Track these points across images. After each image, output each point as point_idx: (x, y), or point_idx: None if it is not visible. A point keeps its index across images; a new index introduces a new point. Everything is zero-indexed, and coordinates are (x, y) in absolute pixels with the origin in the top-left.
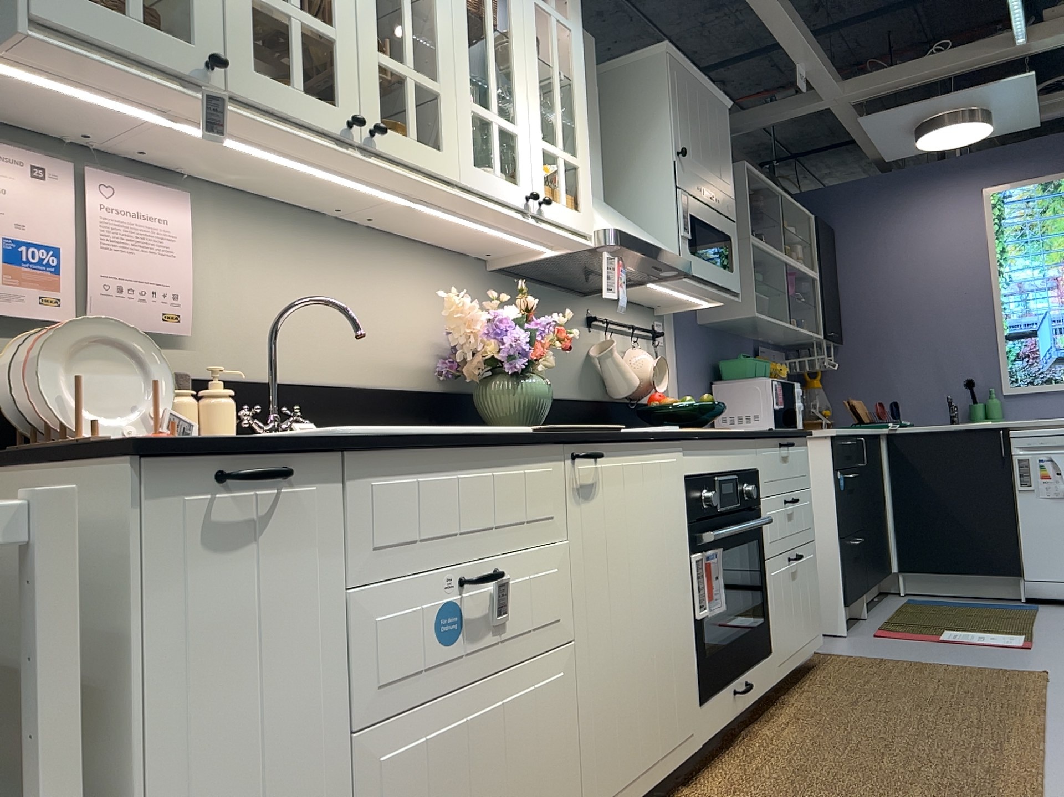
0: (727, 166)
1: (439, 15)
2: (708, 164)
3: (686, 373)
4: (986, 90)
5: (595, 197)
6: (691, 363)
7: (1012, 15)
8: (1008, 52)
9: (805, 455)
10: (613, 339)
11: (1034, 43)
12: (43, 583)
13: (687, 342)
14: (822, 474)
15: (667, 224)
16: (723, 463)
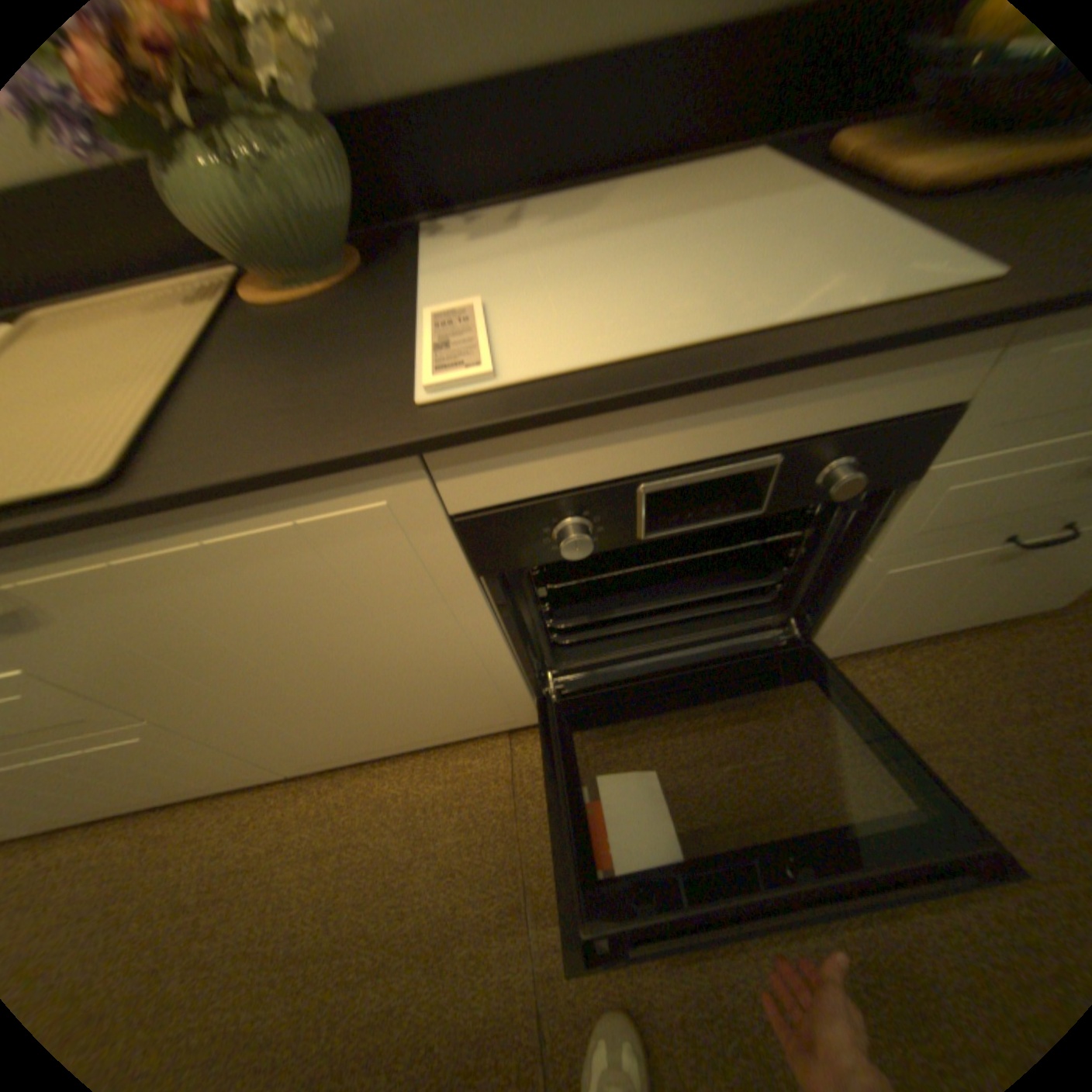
0: None
1: None
2: None
3: None
4: None
5: None
6: None
7: None
8: None
9: None
10: None
11: None
12: None
13: None
14: None
15: None
16: (699, 443)
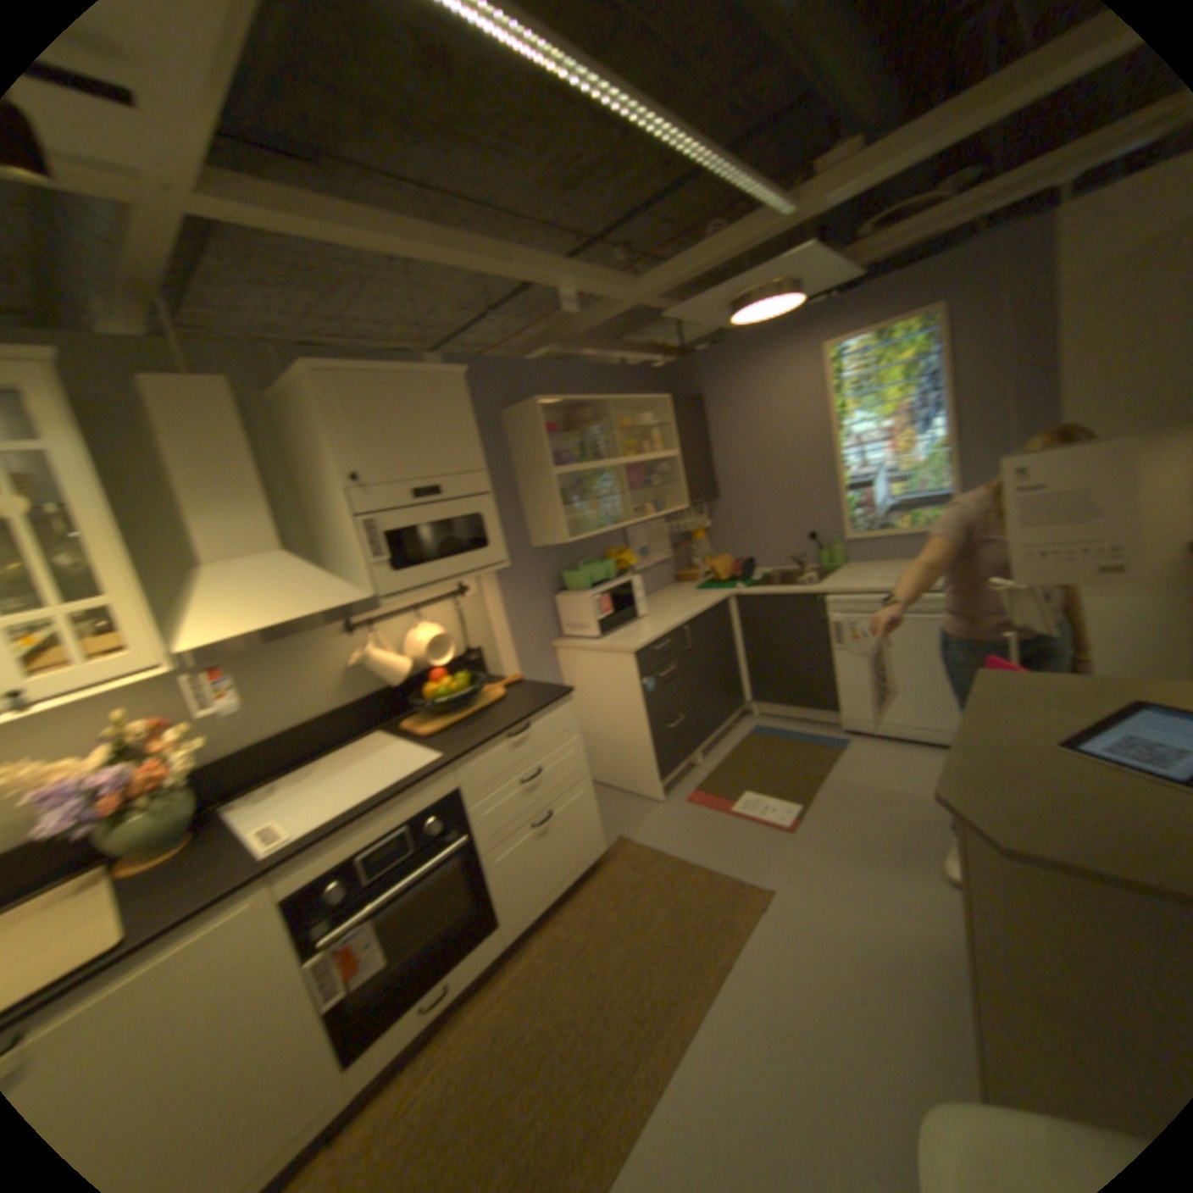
0: (465, 441)
1: None
2: (423, 457)
3: (516, 602)
4: (774, 265)
5: (258, 554)
6: (524, 589)
7: (759, 188)
8: (784, 220)
9: (564, 713)
10: (377, 636)
11: (808, 205)
12: None
13: (515, 574)
14: (633, 680)
15: (360, 552)
16: (375, 831)
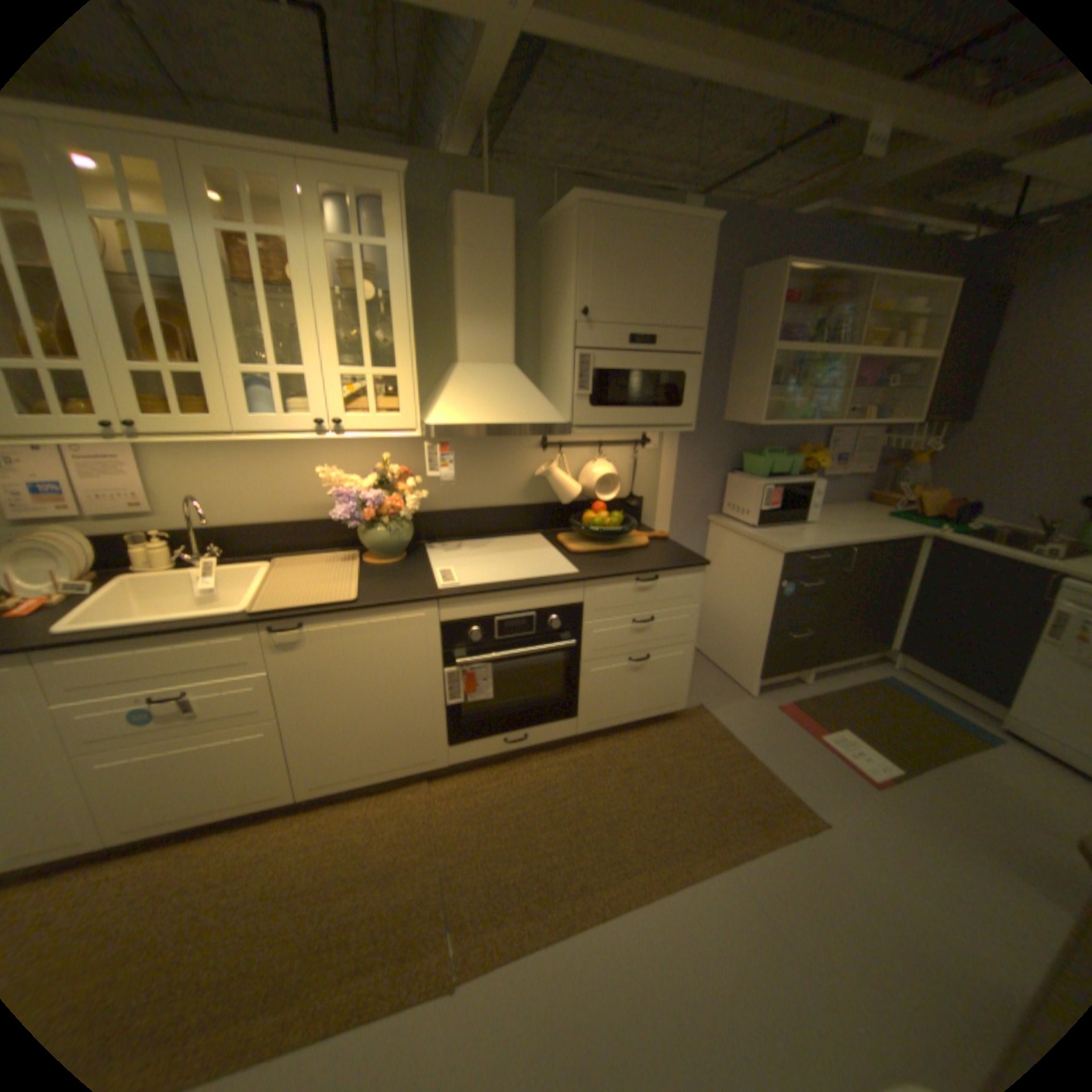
0: (693, 295)
1: (191, 307)
2: (647, 305)
3: (686, 467)
4: None
5: (493, 364)
6: (698, 458)
7: None
8: None
9: (690, 581)
10: (560, 459)
11: None
12: None
13: (694, 441)
14: (771, 579)
15: (567, 382)
16: (511, 606)
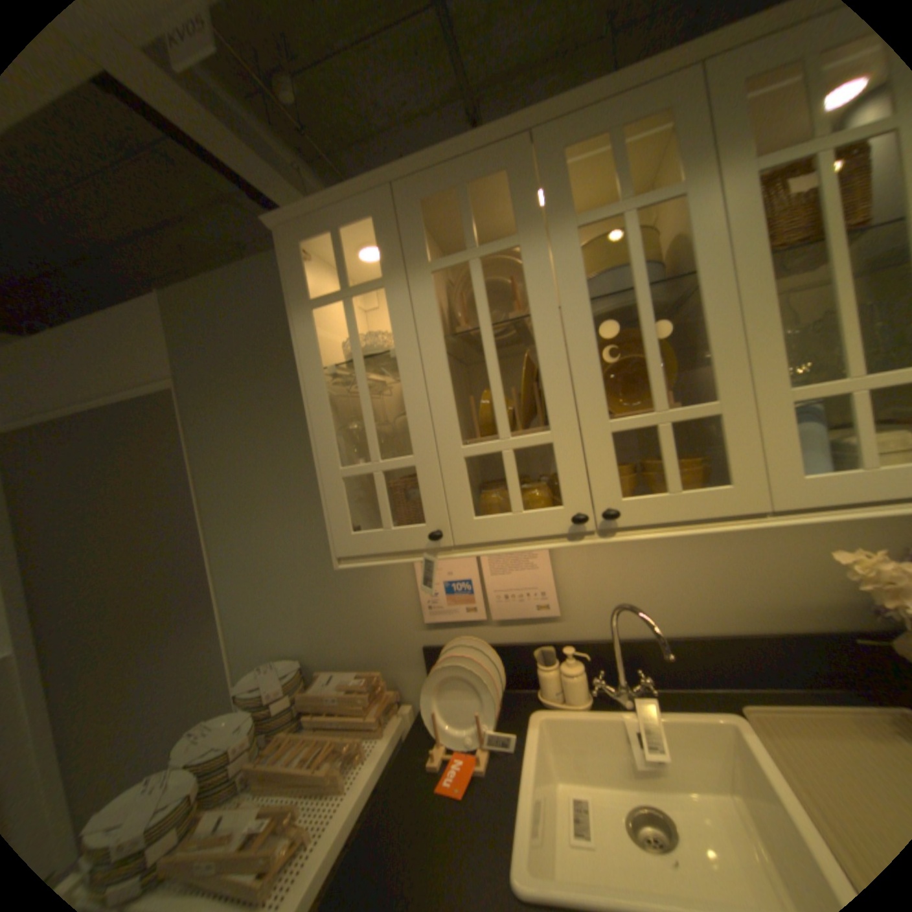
0: None
1: (711, 309)
2: None
3: None
4: None
5: None
6: None
7: None
8: None
9: None
10: None
11: None
12: None
13: None
14: None
15: None
16: None
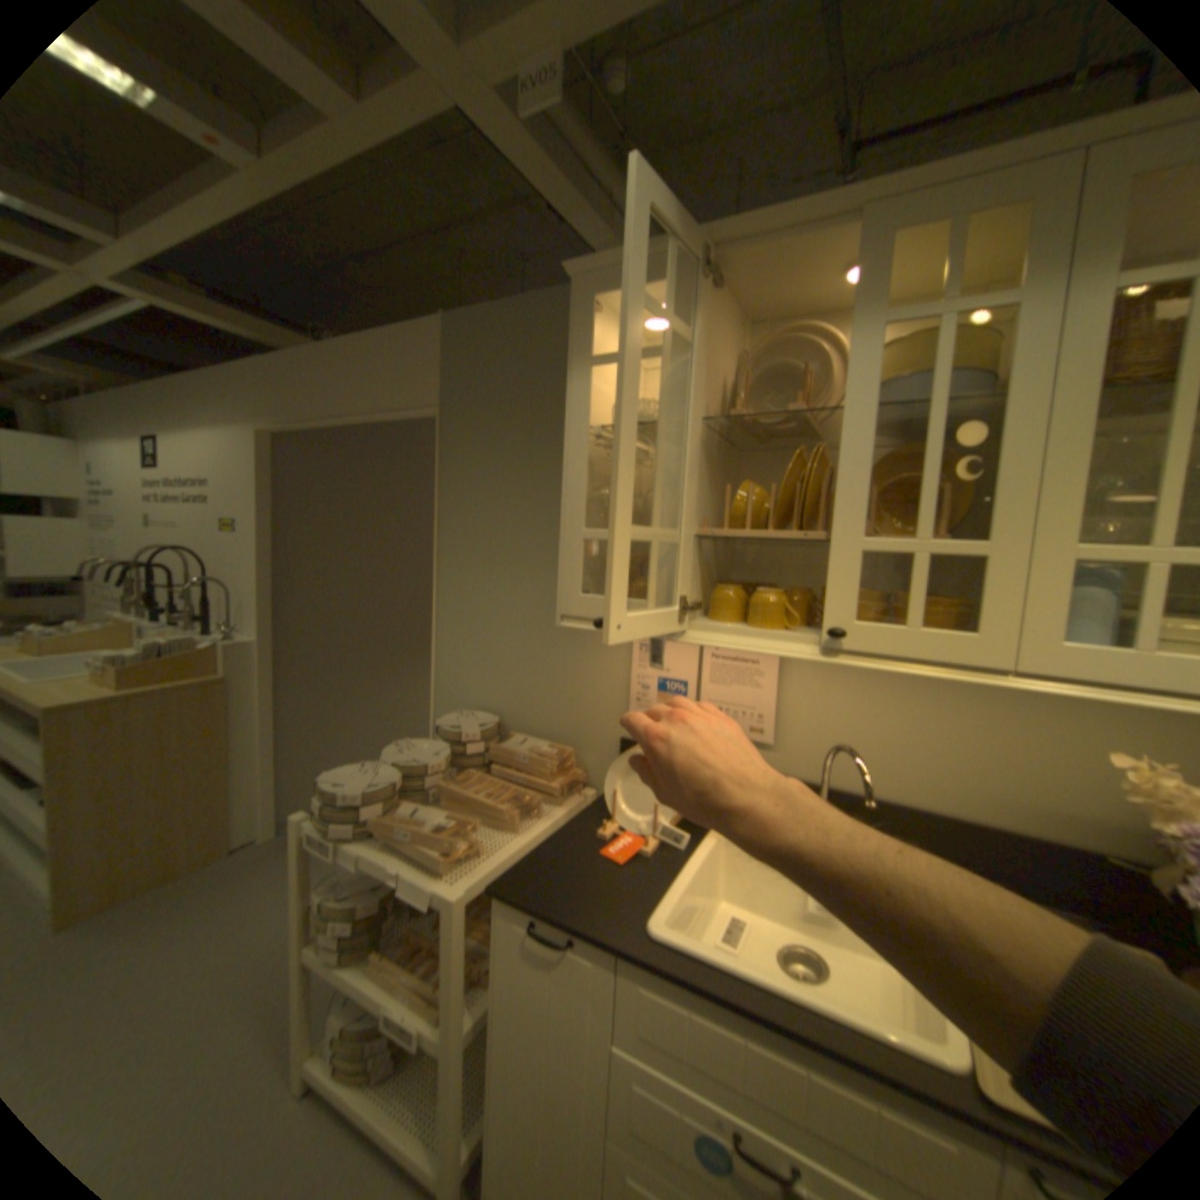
0: None
1: (1011, 439)
2: None
3: None
4: None
5: None
6: None
7: None
8: None
9: None
10: None
11: None
12: (446, 937)
13: None
14: None
15: None
16: None
